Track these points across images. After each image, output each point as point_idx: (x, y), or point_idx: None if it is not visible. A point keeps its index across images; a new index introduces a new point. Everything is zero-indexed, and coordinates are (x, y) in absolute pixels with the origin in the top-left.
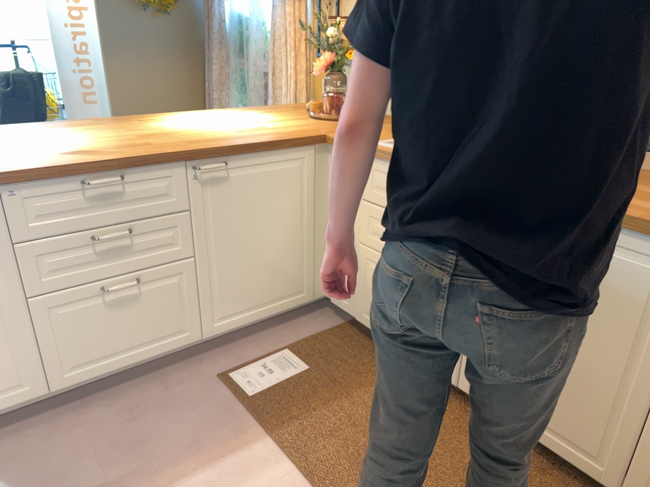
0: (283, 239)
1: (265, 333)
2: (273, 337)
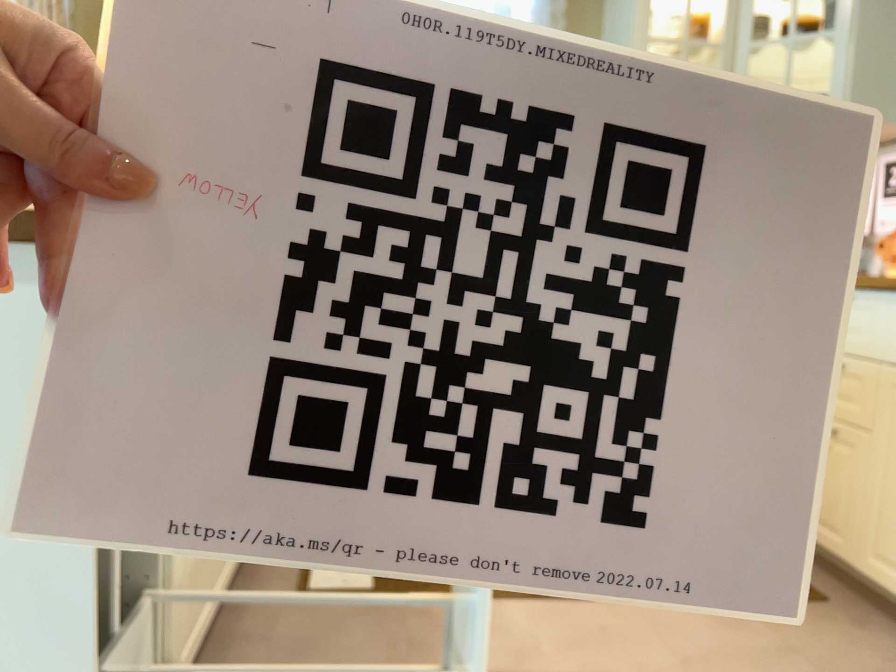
0: None
1: None
2: None
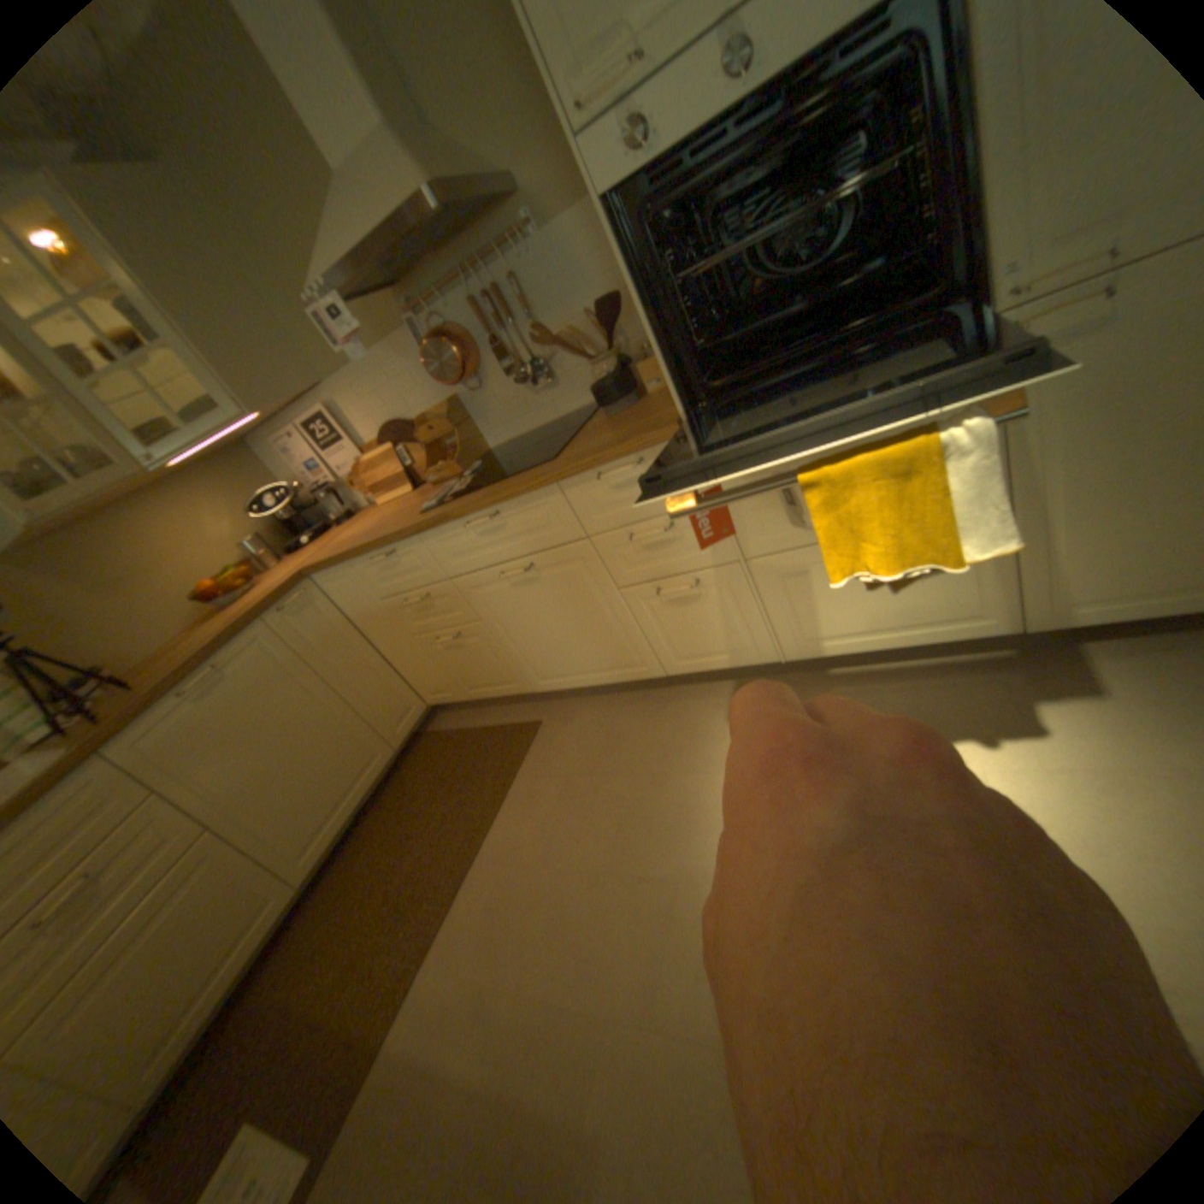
0: None
1: None
2: None
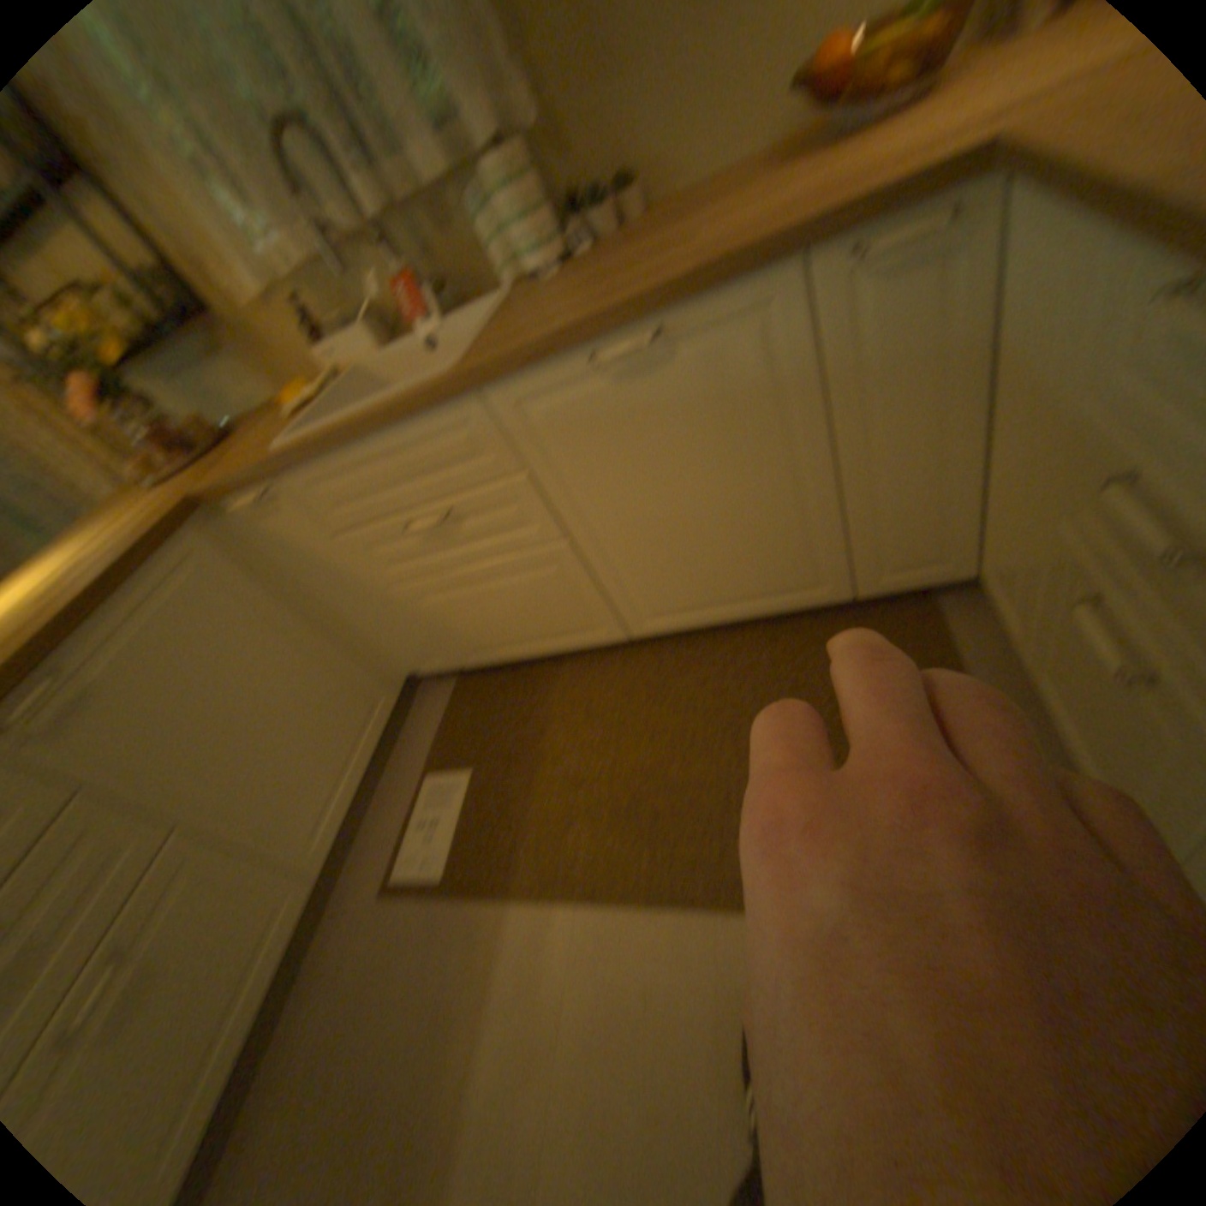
0: (285, 679)
1: (383, 788)
2: (396, 784)
